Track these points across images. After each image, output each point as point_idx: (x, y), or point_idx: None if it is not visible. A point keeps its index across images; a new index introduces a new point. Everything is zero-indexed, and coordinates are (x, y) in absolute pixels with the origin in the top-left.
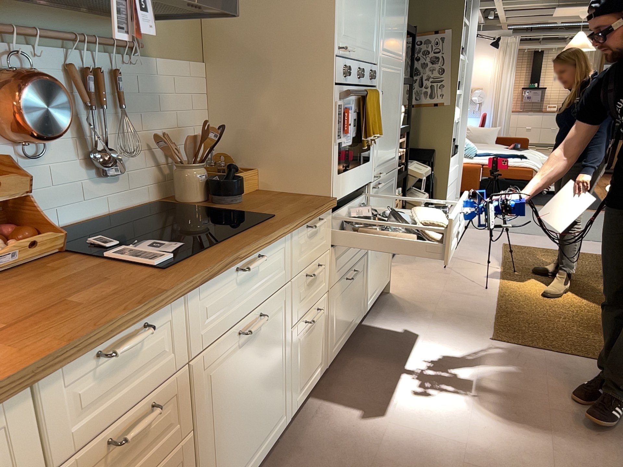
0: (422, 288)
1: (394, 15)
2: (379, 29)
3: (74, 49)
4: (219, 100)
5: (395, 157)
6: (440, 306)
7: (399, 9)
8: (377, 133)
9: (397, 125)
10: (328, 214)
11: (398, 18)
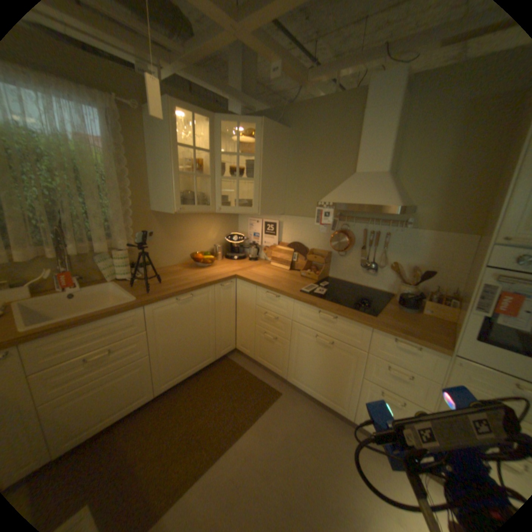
0: None
1: None
2: None
3: (369, 223)
4: (477, 259)
5: None
6: None
7: None
8: None
9: None
10: (442, 356)
11: None
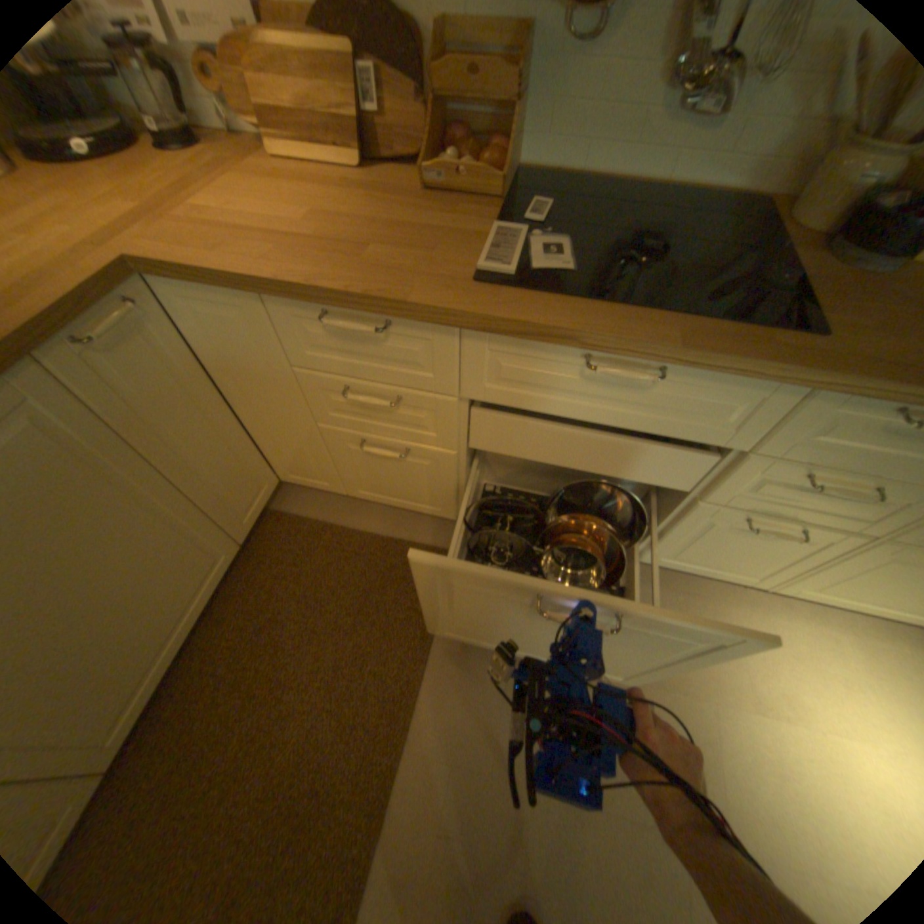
0: None
1: None
2: None
3: None
4: None
5: None
6: None
7: None
8: None
9: None
10: None
11: None
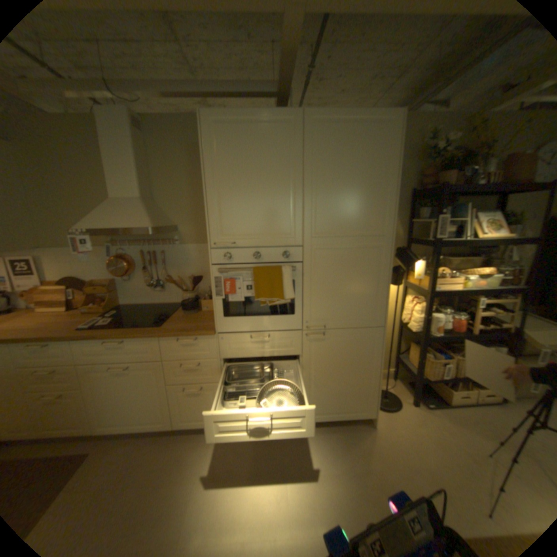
0: (413, 451)
1: (345, 200)
2: (302, 217)
3: (144, 244)
4: None
5: (376, 317)
6: (388, 477)
7: (362, 191)
8: (278, 296)
9: (378, 290)
10: (210, 337)
11: (361, 199)
